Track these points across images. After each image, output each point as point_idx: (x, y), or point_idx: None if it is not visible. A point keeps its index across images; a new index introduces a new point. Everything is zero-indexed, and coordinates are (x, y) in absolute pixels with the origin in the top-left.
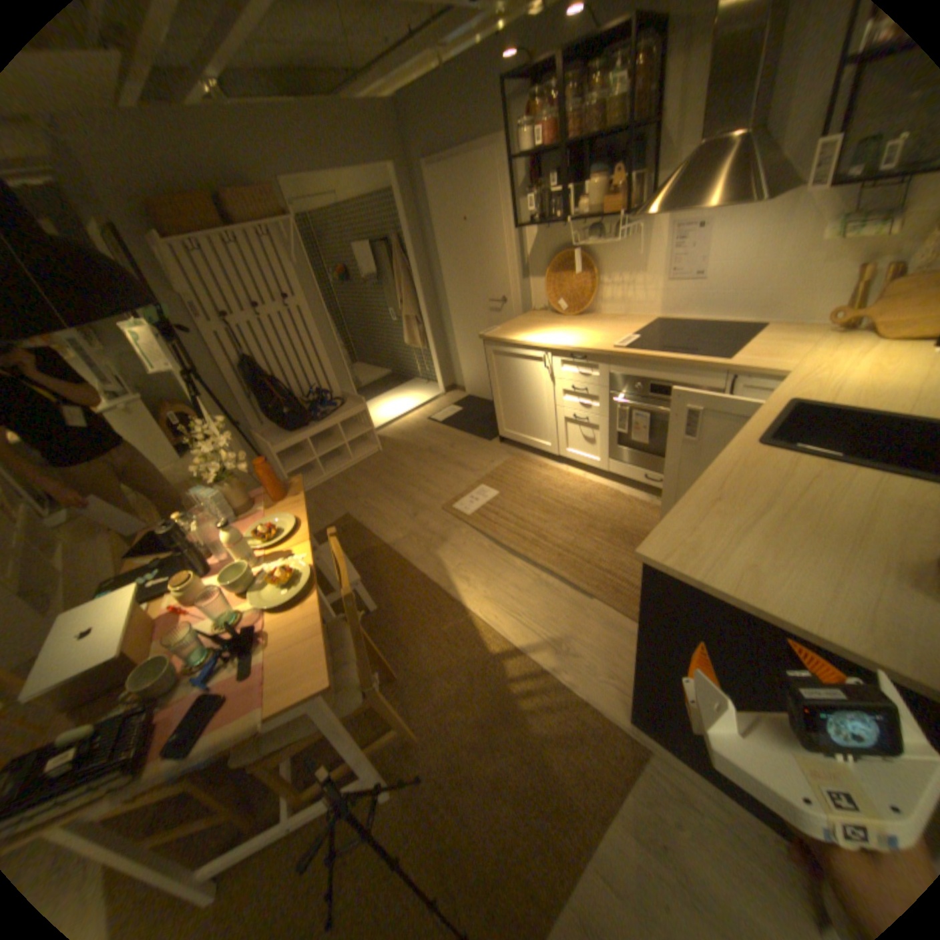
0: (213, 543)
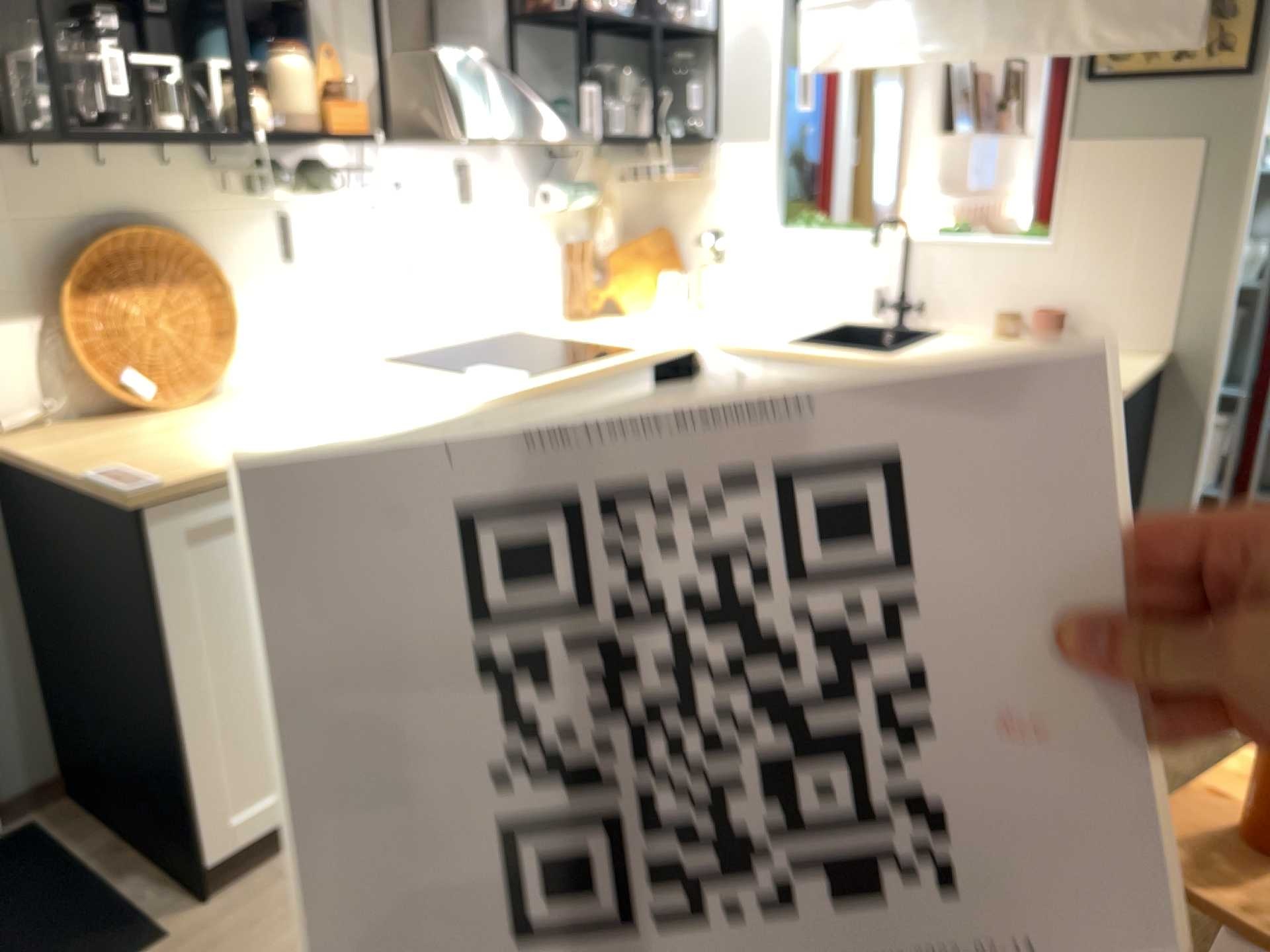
0: None
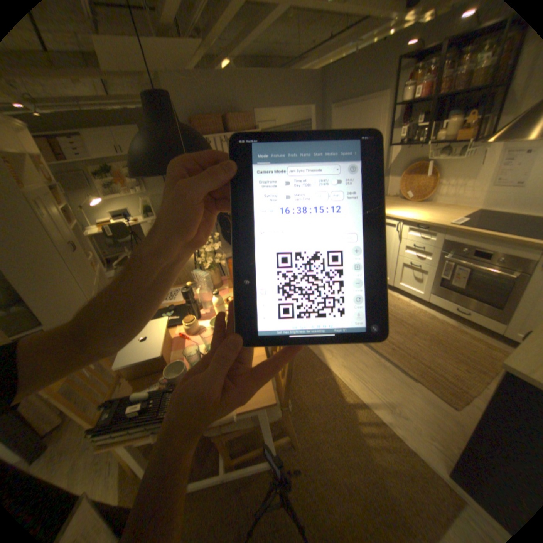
0: (206, 302)
